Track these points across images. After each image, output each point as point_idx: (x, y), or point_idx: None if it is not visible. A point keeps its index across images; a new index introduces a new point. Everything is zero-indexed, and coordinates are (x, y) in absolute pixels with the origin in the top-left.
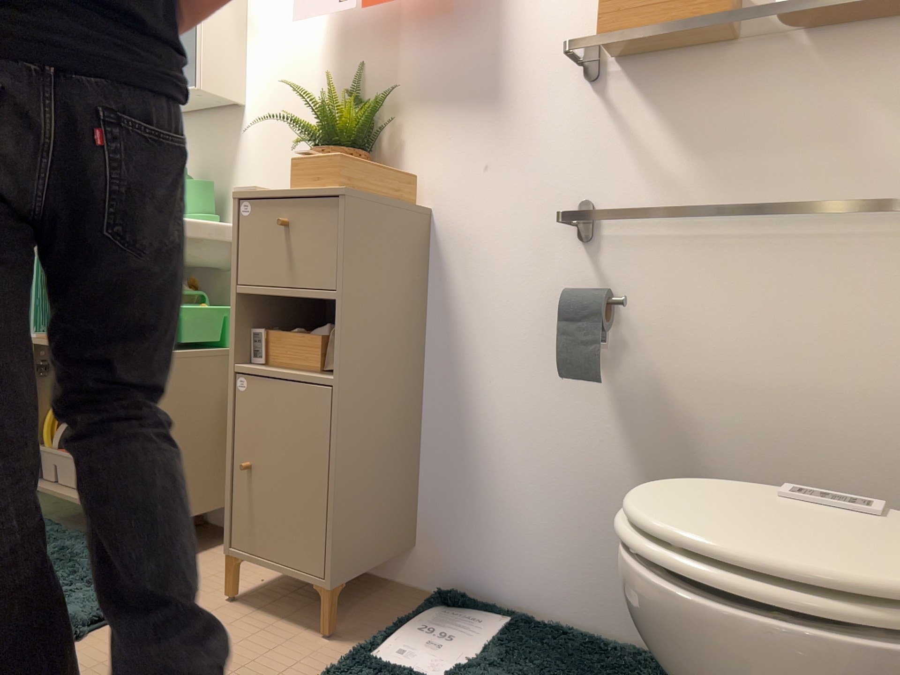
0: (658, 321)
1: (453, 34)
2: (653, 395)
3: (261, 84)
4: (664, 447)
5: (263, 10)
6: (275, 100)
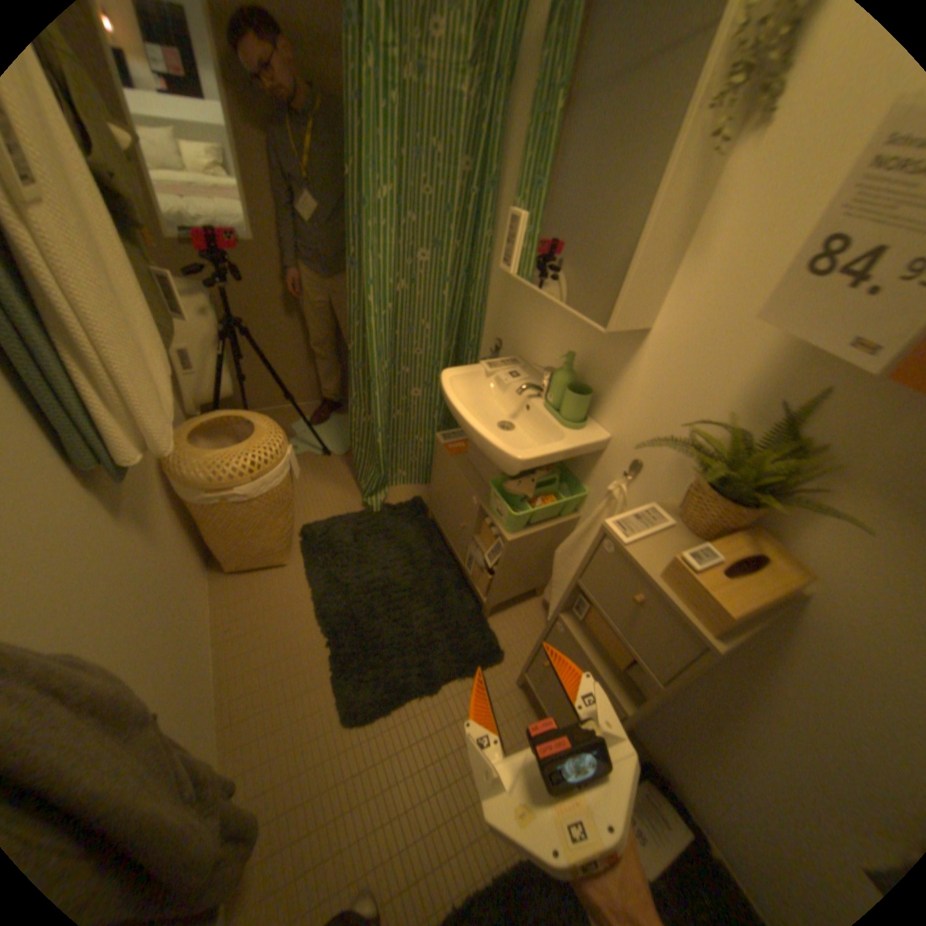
0: None
1: None
2: None
3: (681, 318)
4: None
5: (725, 226)
6: (689, 347)
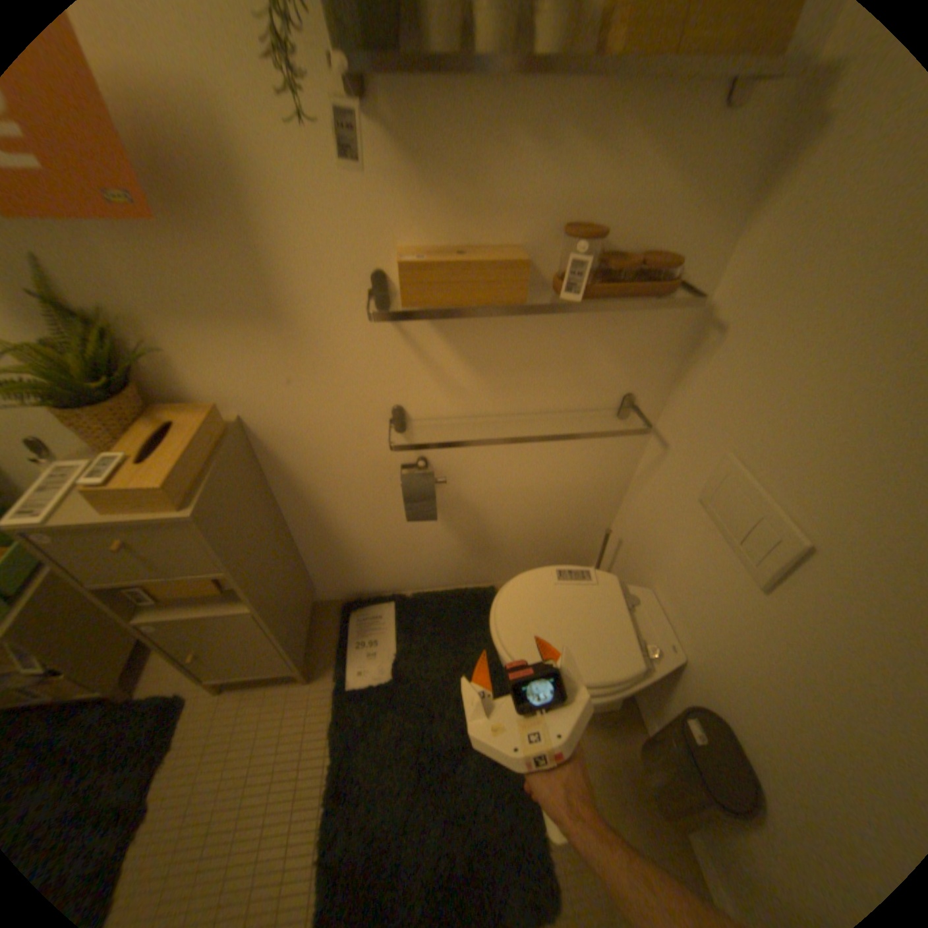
0: (458, 468)
1: (182, 232)
2: (458, 501)
3: None
4: (465, 520)
5: None
6: None
